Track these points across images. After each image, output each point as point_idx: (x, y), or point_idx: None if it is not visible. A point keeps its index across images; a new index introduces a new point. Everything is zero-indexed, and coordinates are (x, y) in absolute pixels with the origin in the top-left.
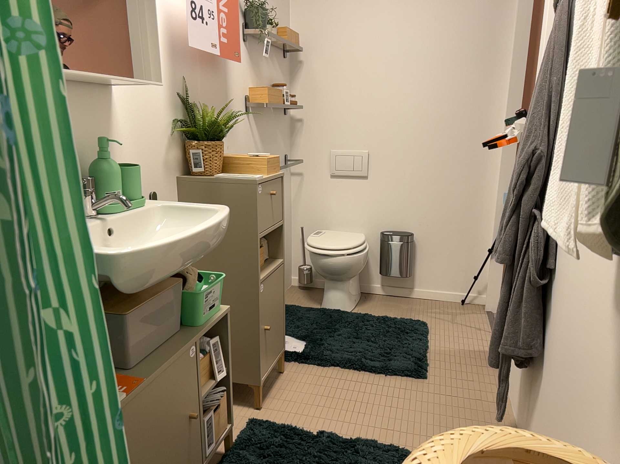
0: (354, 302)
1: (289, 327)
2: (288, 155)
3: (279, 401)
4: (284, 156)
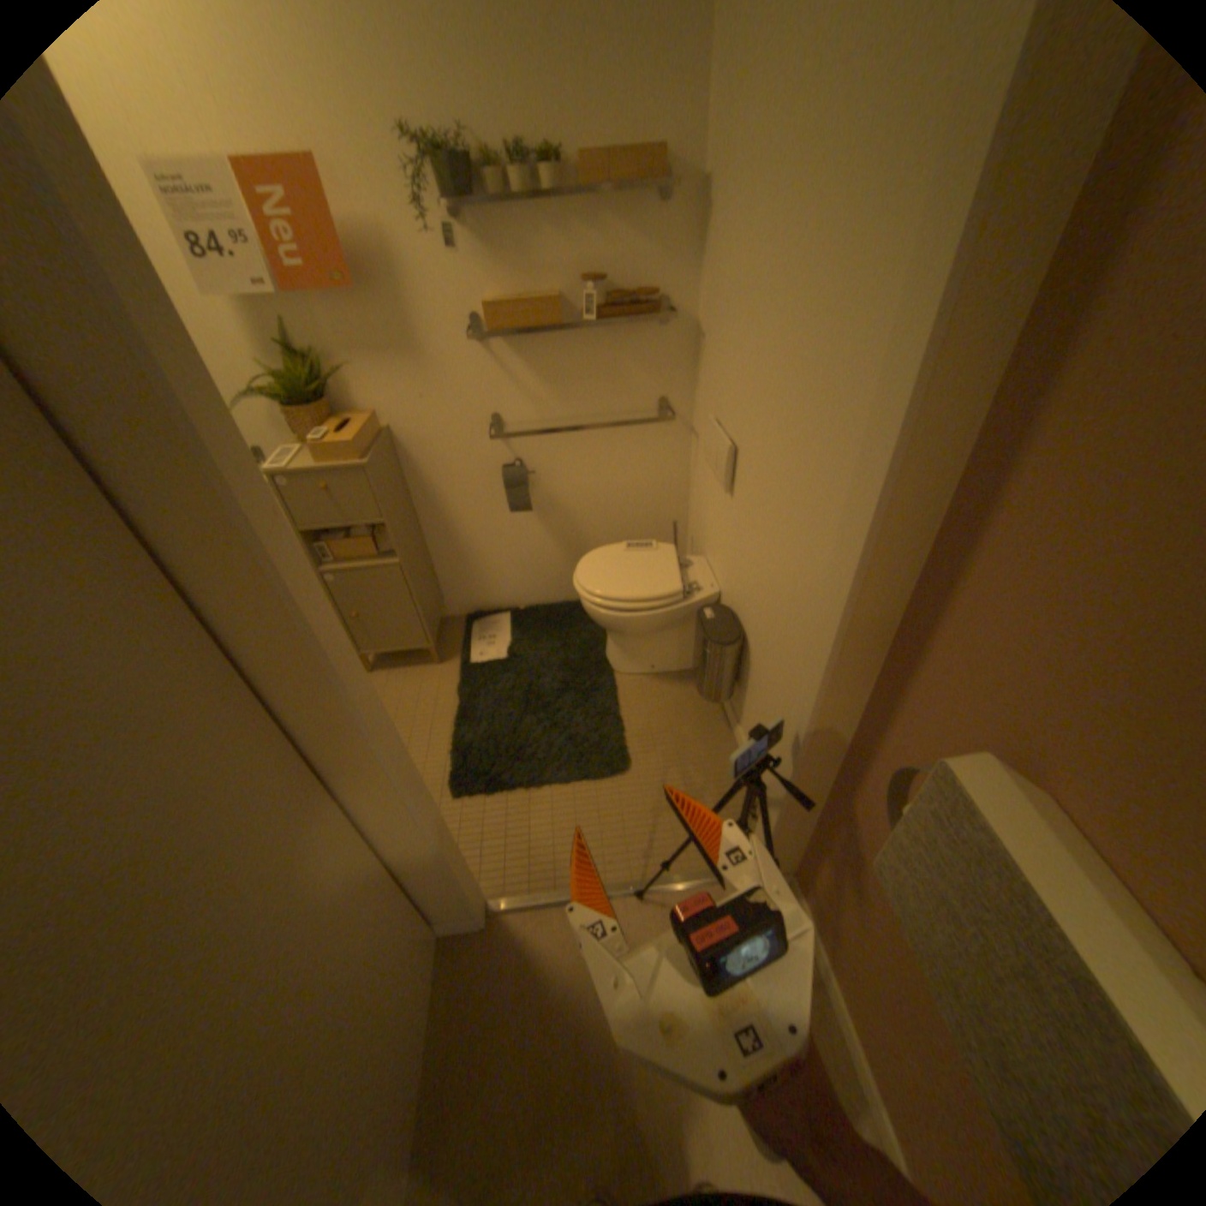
0: (639, 666)
1: (529, 633)
2: (672, 395)
3: (379, 681)
4: (650, 398)
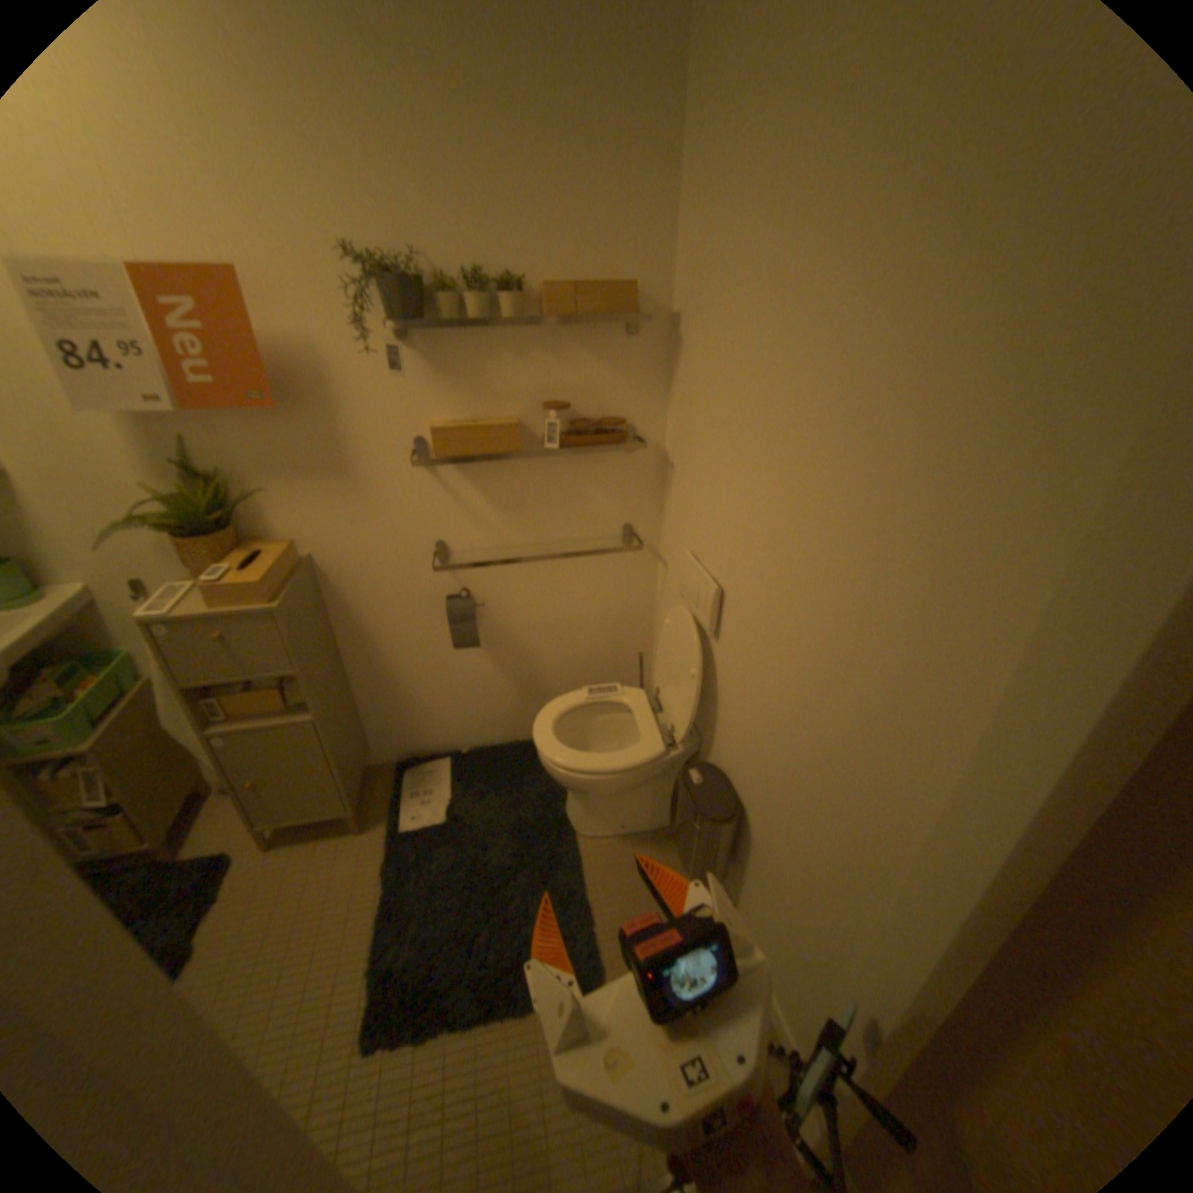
0: (607, 827)
1: (472, 786)
2: (637, 521)
3: (276, 865)
4: (613, 524)
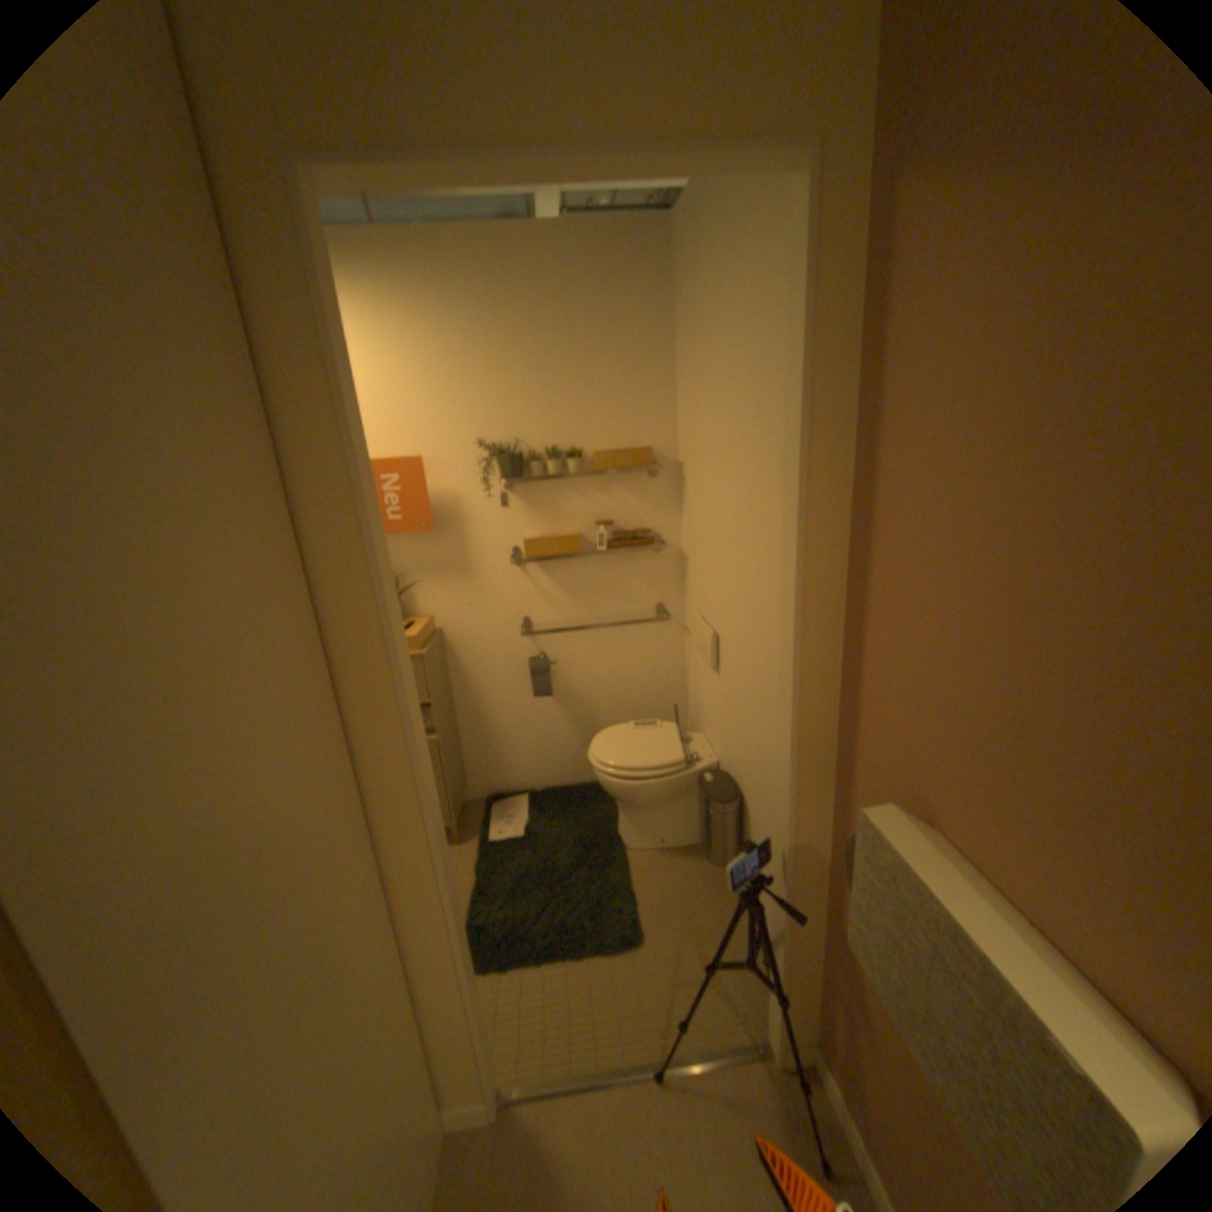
0: (651, 842)
1: (545, 814)
2: (666, 603)
3: None
4: (649, 605)
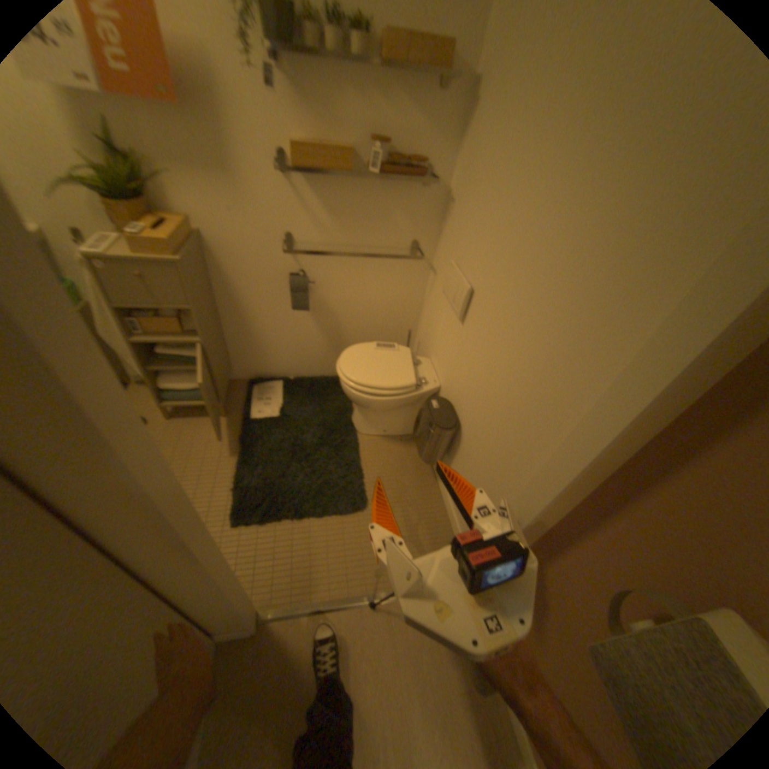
0: (375, 429)
1: (295, 397)
2: (422, 239)
3: (174, 427)
4: (406, 238)
